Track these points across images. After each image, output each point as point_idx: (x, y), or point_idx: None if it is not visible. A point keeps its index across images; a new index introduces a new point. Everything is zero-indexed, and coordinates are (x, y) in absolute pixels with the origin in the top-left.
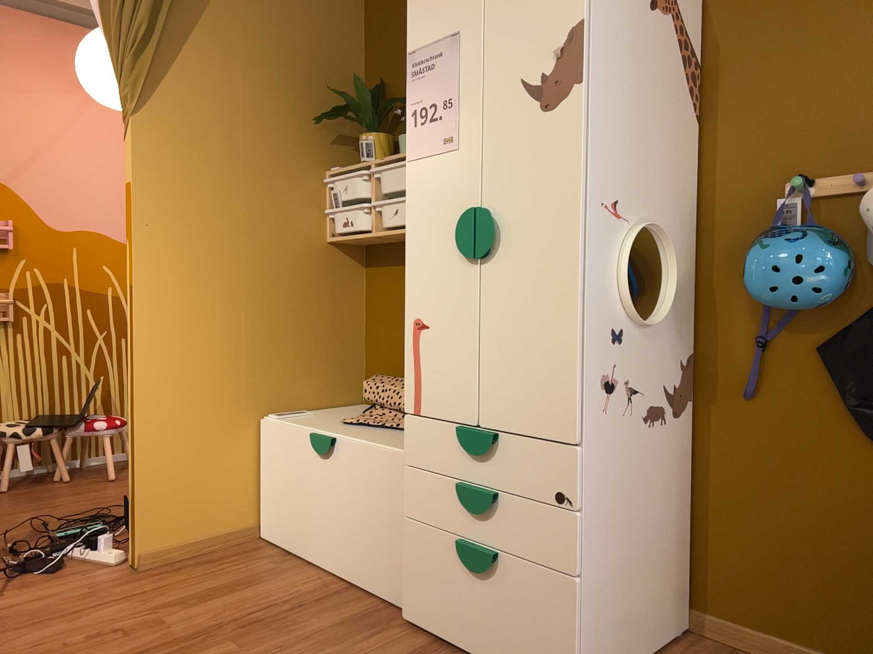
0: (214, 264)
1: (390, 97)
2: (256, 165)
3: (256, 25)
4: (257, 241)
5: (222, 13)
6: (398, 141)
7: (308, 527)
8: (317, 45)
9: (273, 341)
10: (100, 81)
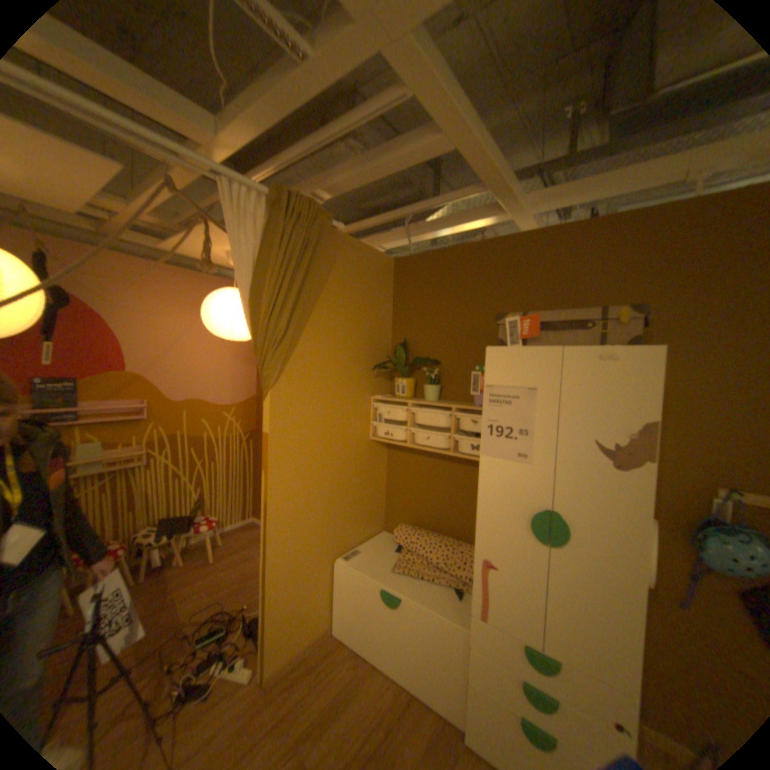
0: (314, 474)
1: (412, 352)
2: (338, 403)
3: (340, 313)
4: (336, 452)
5: (322, 310)
6: (425, 389)
7: (377, 647)
8: (370, 320)
9: (343, 511)
10: (219, 328)
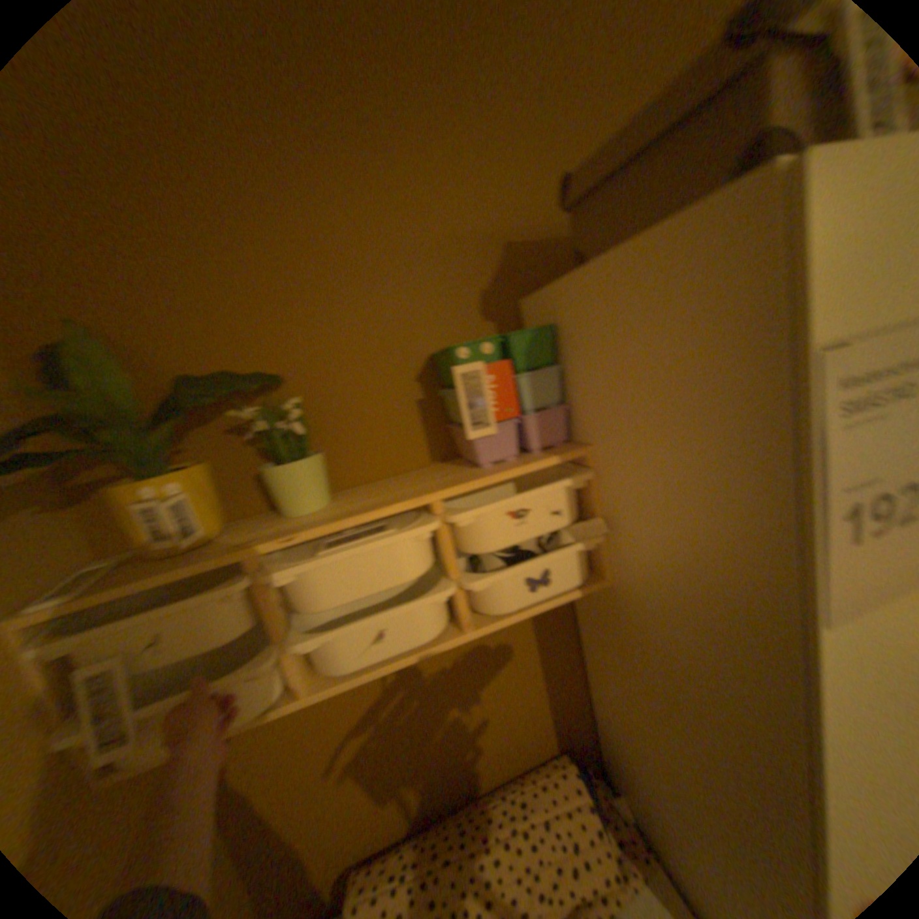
0: None
1: (141, 363)
2: None
3: None
4: None
5: None
6: (284, 477)
7: None
8: None
9: None
10: None
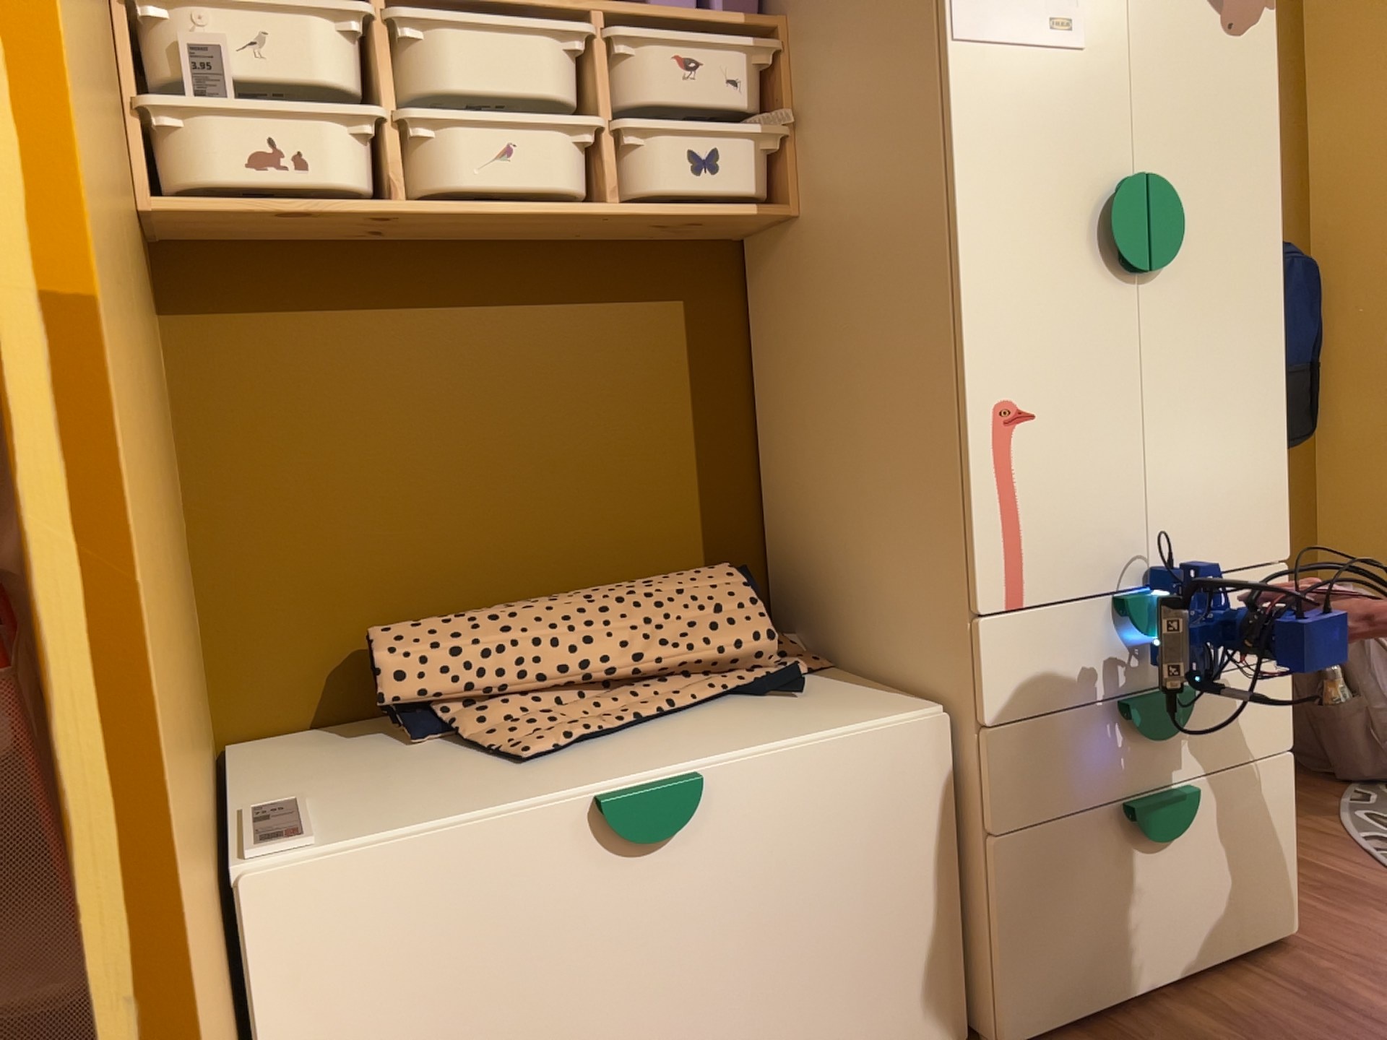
0: None
1: None
2: None
3: None
4: None
5: None
6: None
7: None
8: None
9: None
10: None
